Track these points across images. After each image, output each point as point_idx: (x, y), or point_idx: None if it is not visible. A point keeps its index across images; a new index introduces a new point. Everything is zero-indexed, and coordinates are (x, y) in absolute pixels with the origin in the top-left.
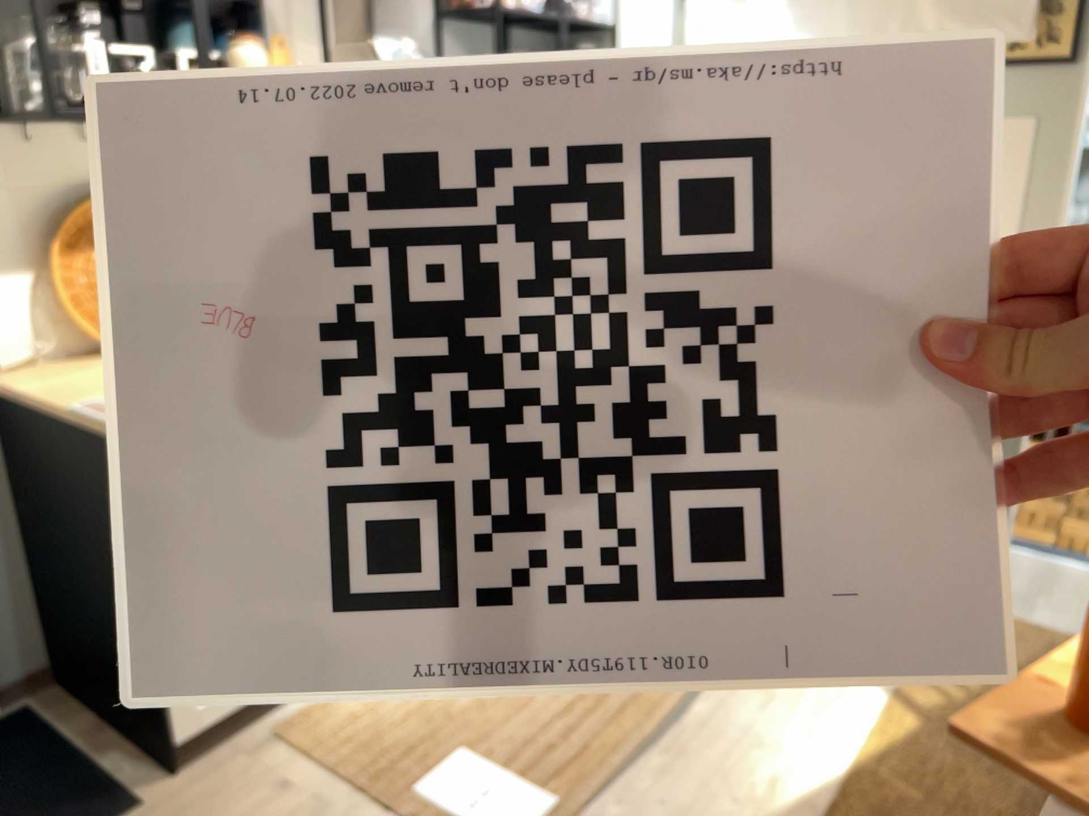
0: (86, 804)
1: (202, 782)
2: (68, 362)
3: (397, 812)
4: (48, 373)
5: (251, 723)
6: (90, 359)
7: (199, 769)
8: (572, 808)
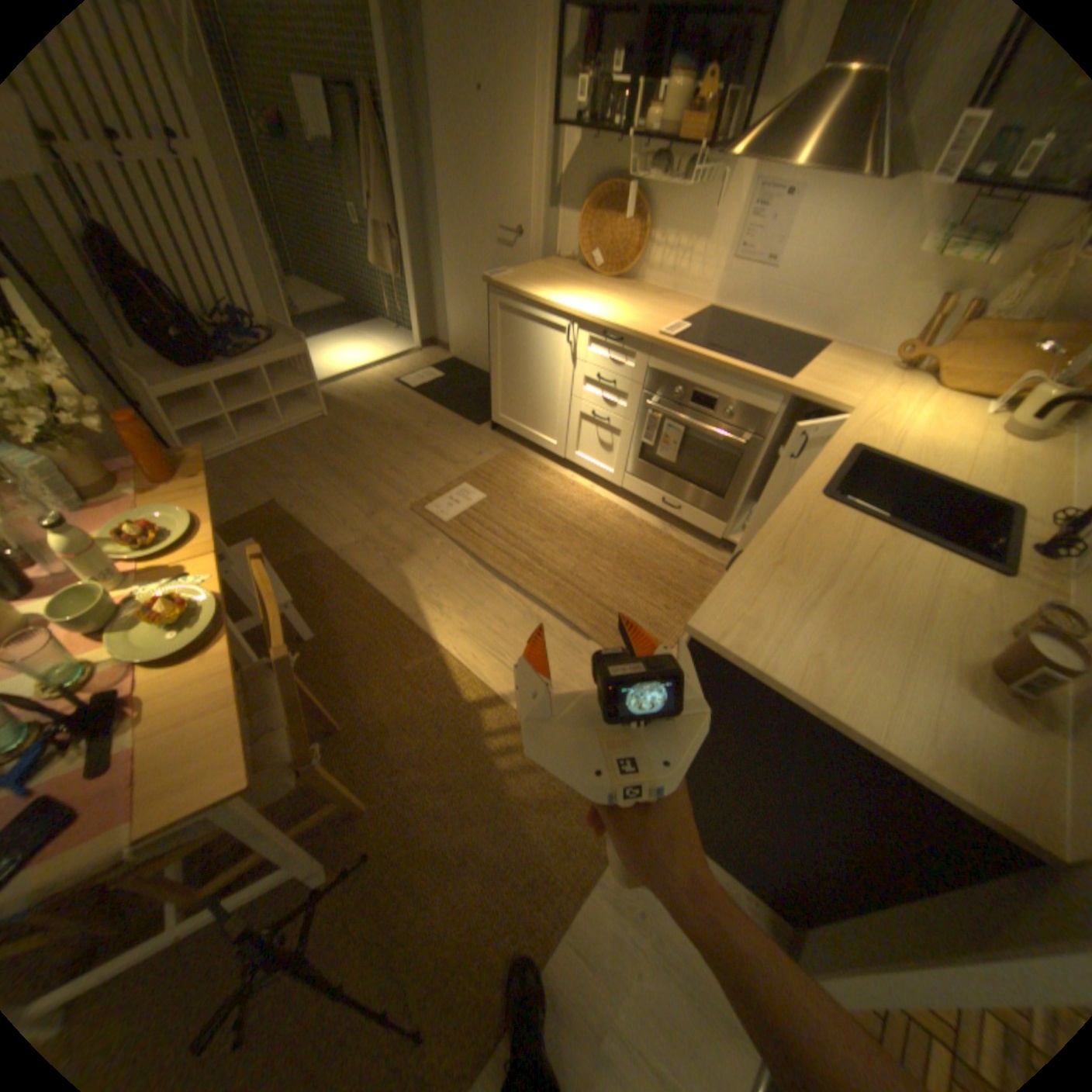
0: (482, 416)
1: (487, 437)
2: (581, 267)
3: (456, 480)
4: (562, 265)
5: (518, 444)
6: (585, 269)
7: (494, 436)
8: (443, 527)
